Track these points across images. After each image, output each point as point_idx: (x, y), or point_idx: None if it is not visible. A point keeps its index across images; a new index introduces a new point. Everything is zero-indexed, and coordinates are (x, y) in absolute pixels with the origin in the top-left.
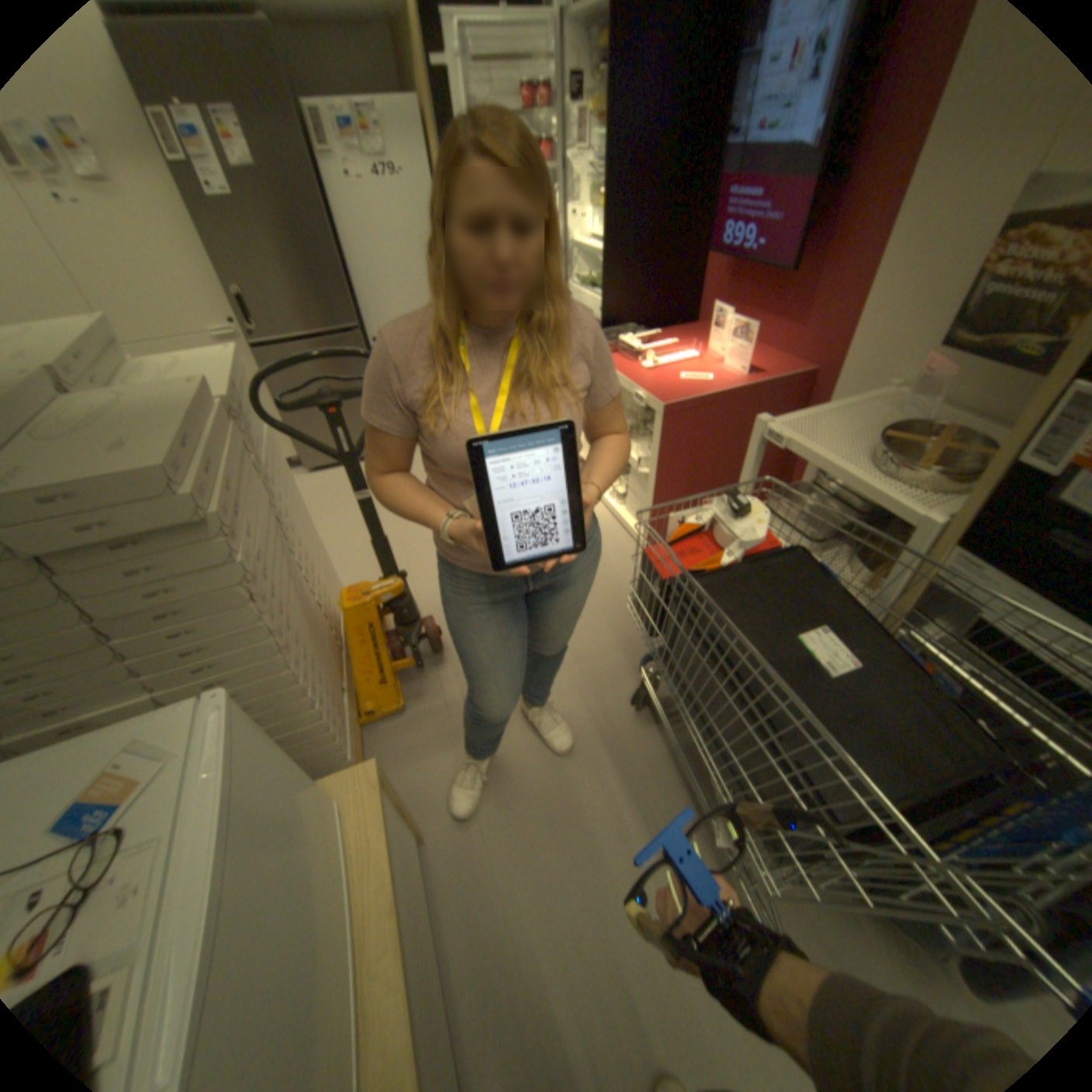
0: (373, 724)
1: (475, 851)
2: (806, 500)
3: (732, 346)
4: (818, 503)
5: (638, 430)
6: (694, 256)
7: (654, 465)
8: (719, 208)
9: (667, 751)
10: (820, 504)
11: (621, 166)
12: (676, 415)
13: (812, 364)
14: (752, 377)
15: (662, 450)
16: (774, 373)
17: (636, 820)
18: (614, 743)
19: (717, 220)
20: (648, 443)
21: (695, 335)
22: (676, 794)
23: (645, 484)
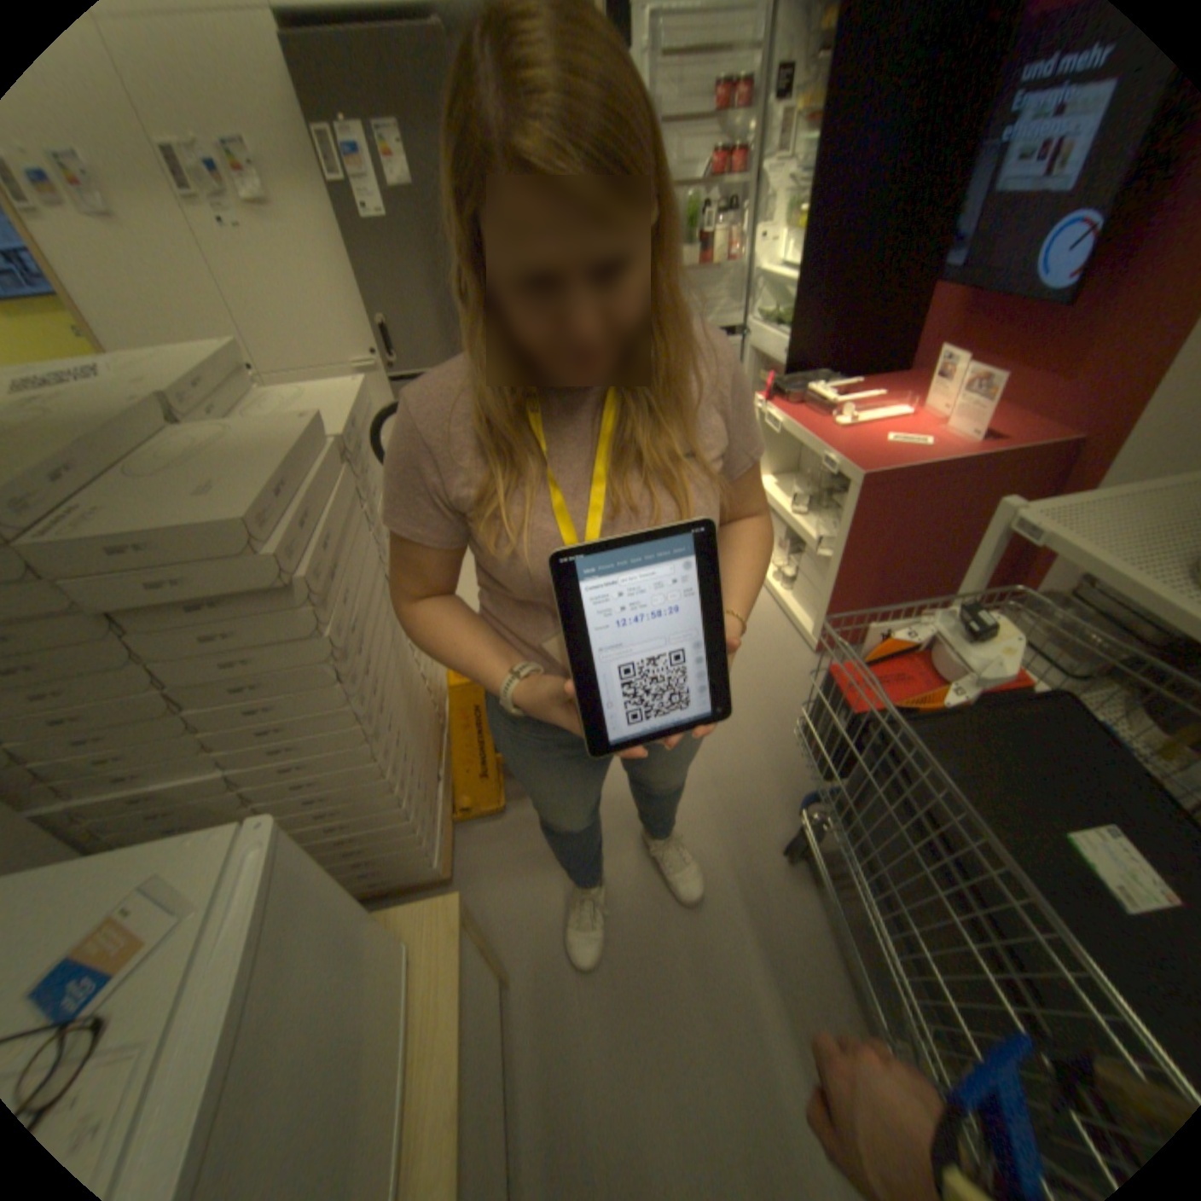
0: (469, 823)
1: (569, 1014)
2: (1058, 616)
3: (959, 402)
4: (1082, 623)
5: (819, 501)
6: (916, 289)
7: (840, 547)
8: (958, 227)
9: (828, 927)
10: (1080, 623)
11: (833, 176)
12: (876, 486)
13: (1079, 431)
14: (989, 444)
15: (853, 530)
16: (1021, 440)
17: (779, 1017)
18: (758, 902)
19: (953, 243)
20: (832, 518)
21: (906, 387)
22: (838, 992)
23: (821, 568)
